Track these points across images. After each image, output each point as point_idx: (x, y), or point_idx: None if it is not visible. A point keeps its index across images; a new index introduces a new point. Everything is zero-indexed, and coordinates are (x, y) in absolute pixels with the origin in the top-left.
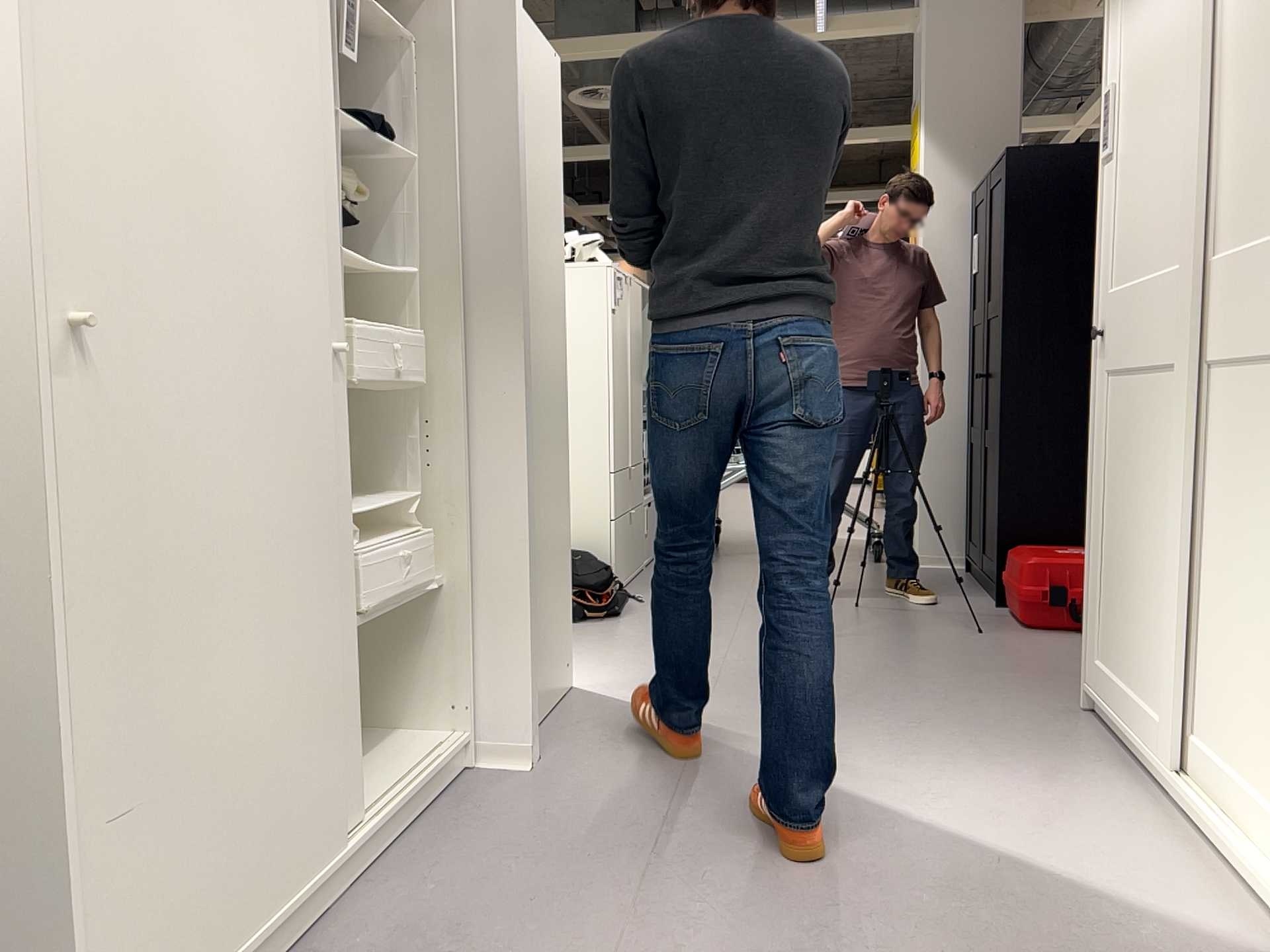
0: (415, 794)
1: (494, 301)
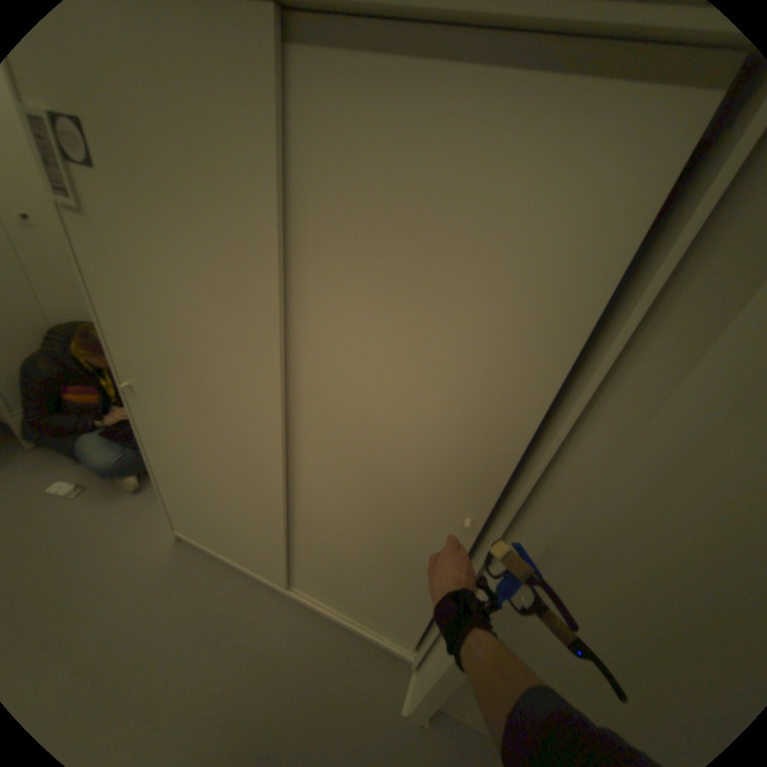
0: (329, 618)
1: (527, 529)
